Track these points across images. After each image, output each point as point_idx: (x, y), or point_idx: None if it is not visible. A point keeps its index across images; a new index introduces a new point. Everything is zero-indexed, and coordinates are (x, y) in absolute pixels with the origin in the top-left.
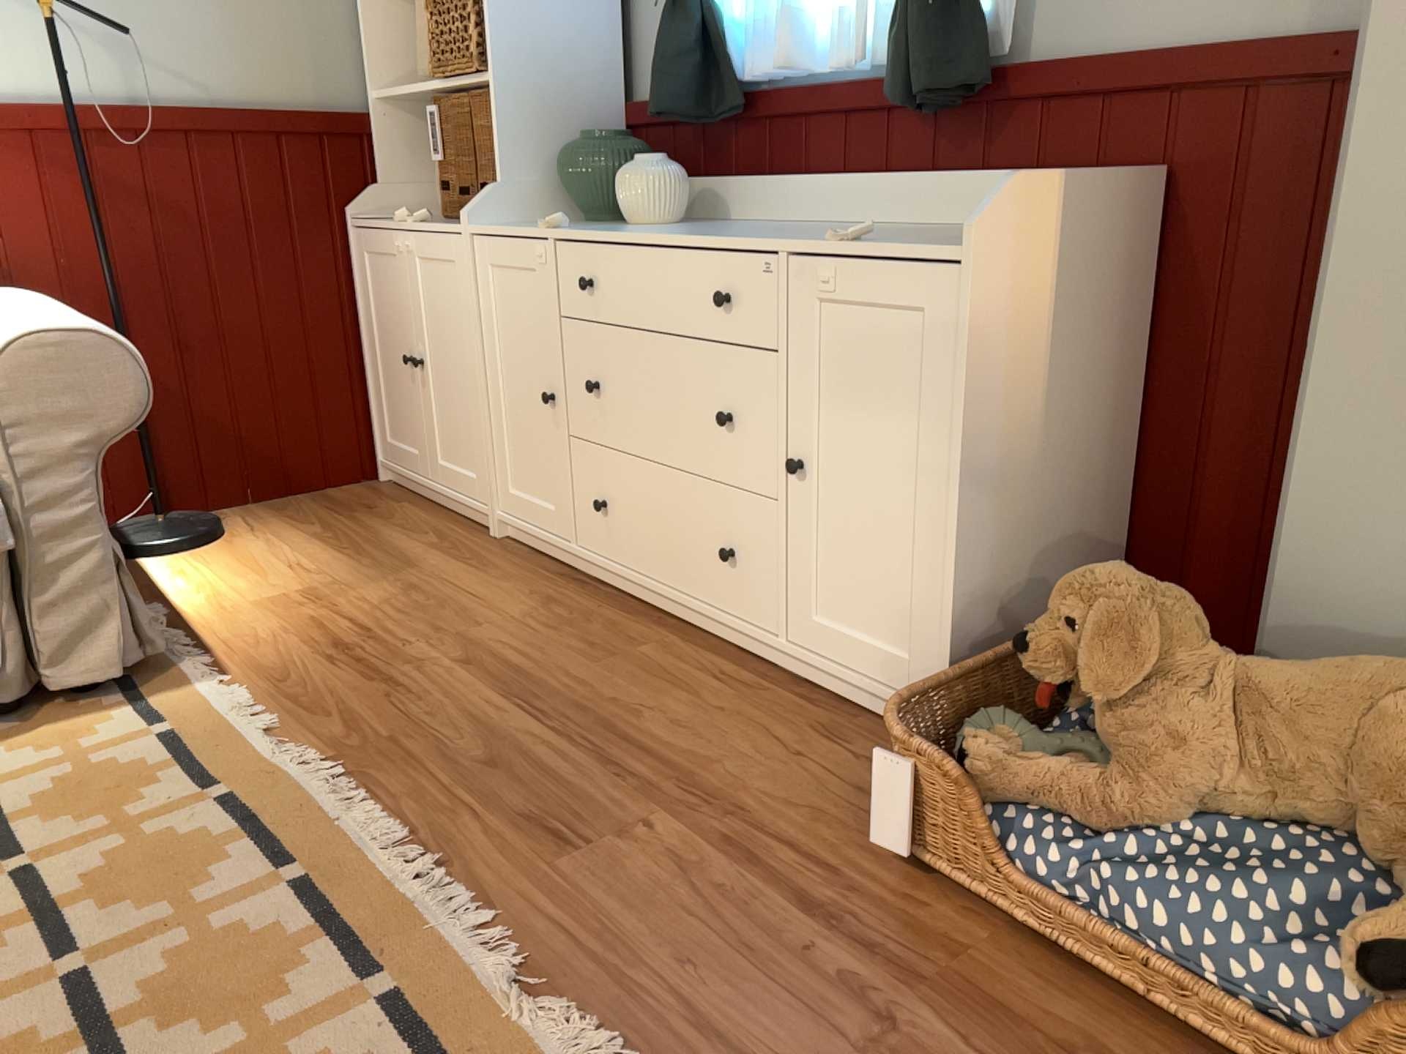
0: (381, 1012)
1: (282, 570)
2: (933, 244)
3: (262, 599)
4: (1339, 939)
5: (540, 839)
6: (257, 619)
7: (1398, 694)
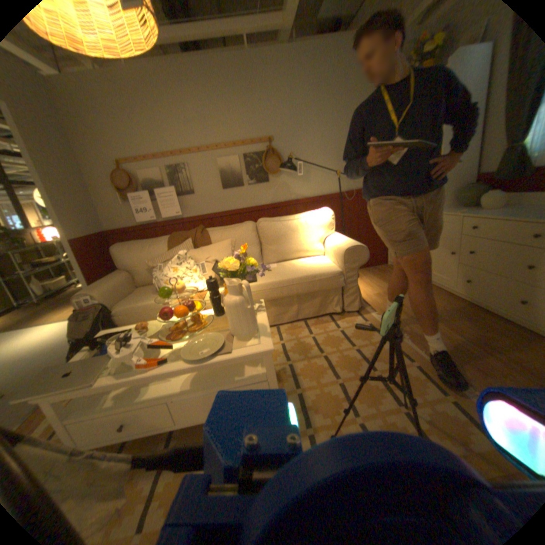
0: (454, 406)
1: (376, 287)
2: None
3: (375, 294)
4: None
5: (479, 372)
6: (376, 299)
7: None
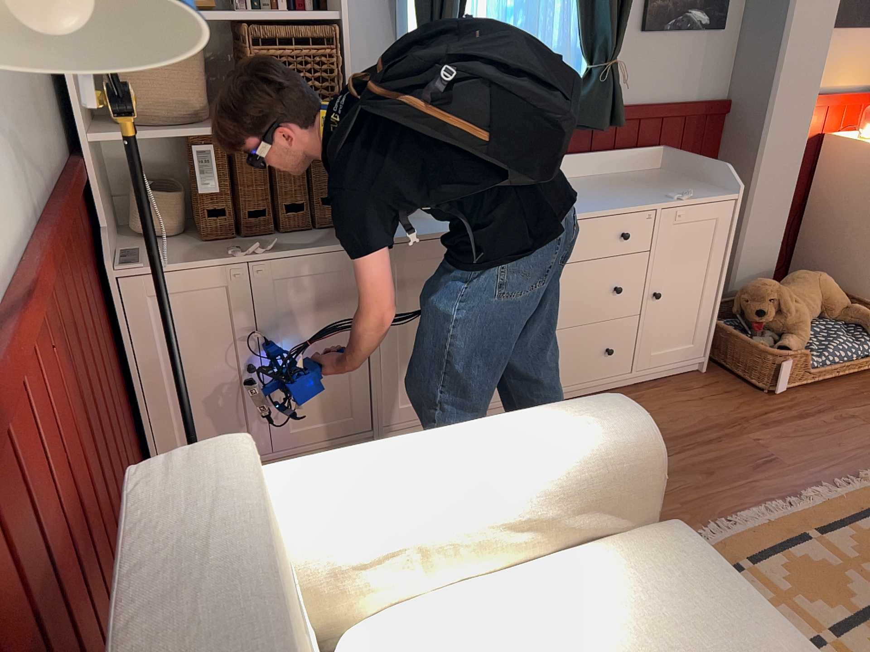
0: None
1: None
2: (711, 193)
3: None
4: (860, 335)
5: (771, 467)
6: None
7: (819, 280)
